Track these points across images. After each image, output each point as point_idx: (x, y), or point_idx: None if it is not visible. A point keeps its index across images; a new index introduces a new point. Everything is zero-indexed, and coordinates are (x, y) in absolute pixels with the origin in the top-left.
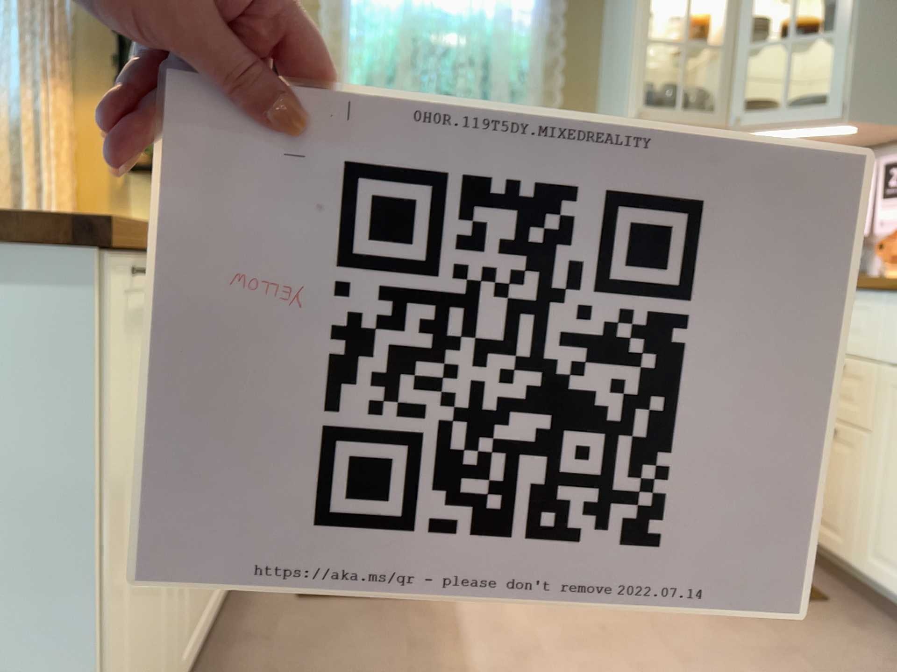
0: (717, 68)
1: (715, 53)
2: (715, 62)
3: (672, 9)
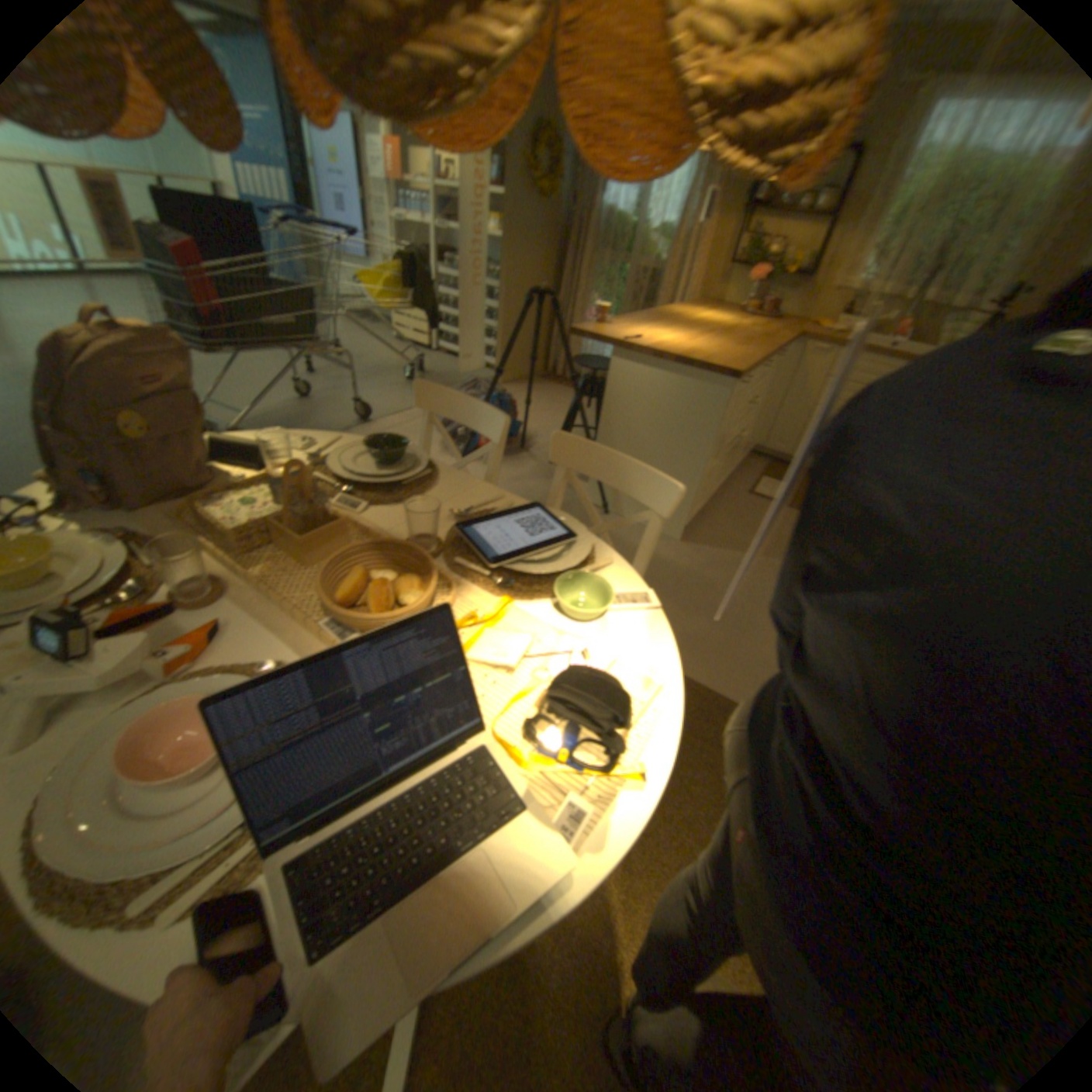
0: None
1: None
2: None
3: None
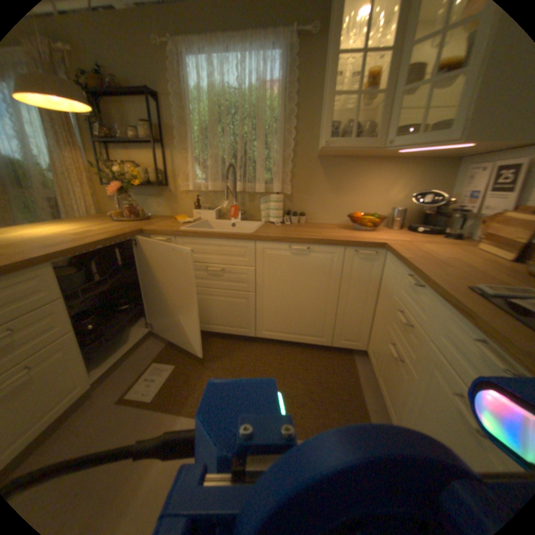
0: (385, 107)
1: (386, 96)
2: (384, 103)
3: (365, 67)
